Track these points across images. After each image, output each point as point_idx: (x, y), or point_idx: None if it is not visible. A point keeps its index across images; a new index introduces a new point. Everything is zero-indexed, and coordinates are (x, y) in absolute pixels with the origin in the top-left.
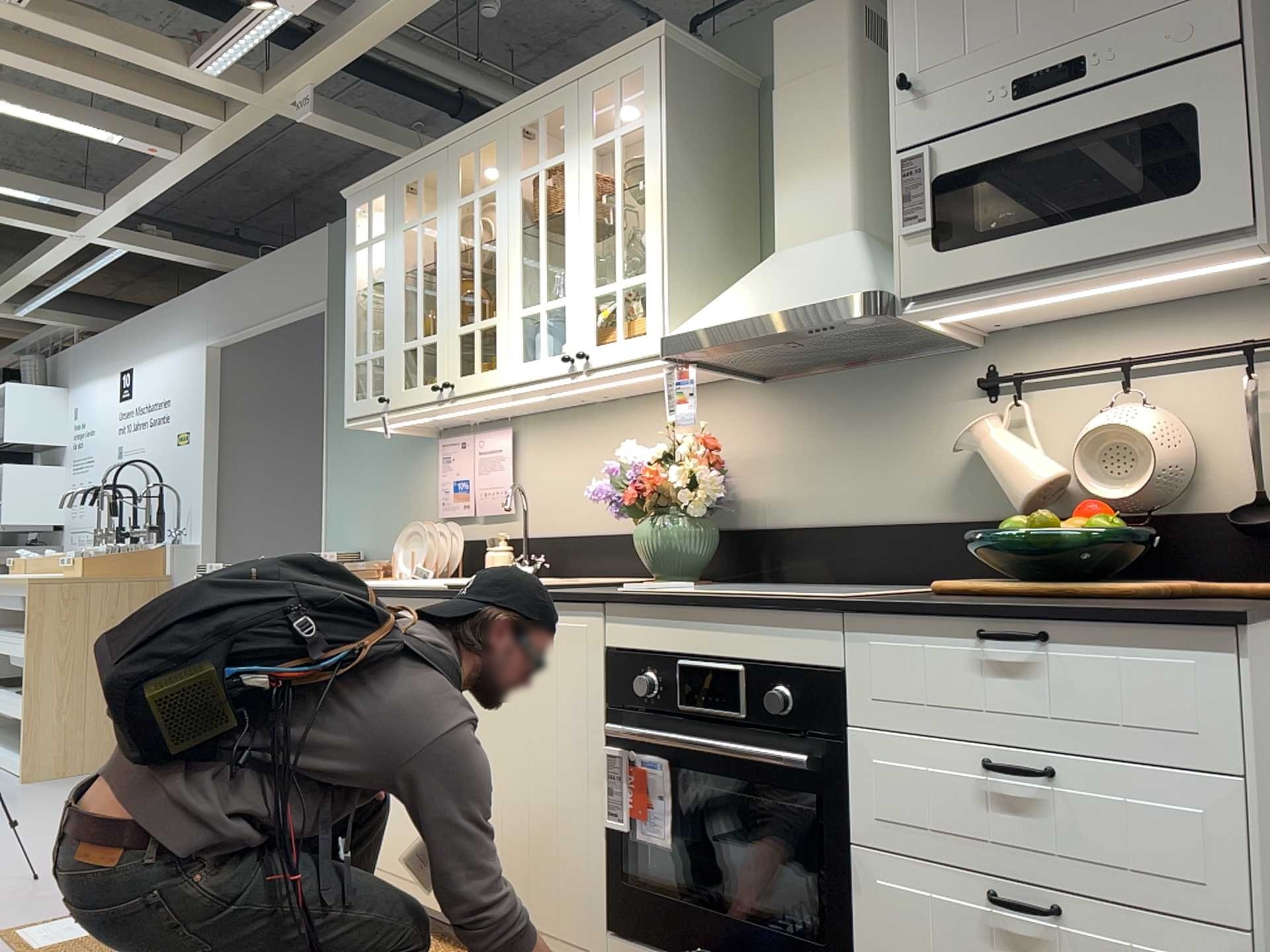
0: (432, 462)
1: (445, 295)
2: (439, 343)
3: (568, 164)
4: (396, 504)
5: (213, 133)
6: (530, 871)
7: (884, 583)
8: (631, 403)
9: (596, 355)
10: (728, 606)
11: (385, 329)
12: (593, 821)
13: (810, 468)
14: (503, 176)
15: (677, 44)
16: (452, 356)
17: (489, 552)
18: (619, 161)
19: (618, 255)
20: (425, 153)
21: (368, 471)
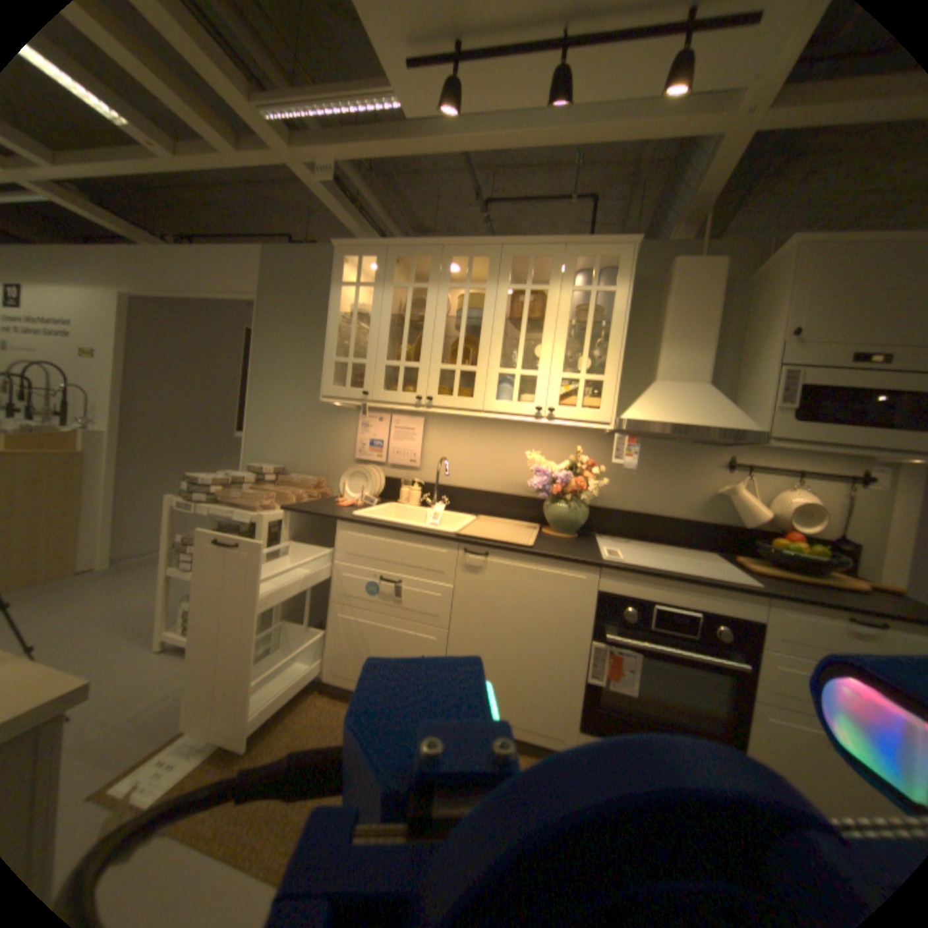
0: (350, 423)
1: (431, 341)
2: (421, 370)
3: (551, 293)
4: (314, 442)
5: (214, 151)
6: (520, 699)
7: (662, 543)
8: (515, 424)
9: (559, 412)
10: (698, 584)
11: (368, 347)
12: (576, 678)
13: (627, 482)
14: (493, 281)
15: (637, 249)
16: (433, 381)
17: (405, 488)
18: (593, 305)
19: (581, 359)
20: (421, 242)
21: (289, 417)
